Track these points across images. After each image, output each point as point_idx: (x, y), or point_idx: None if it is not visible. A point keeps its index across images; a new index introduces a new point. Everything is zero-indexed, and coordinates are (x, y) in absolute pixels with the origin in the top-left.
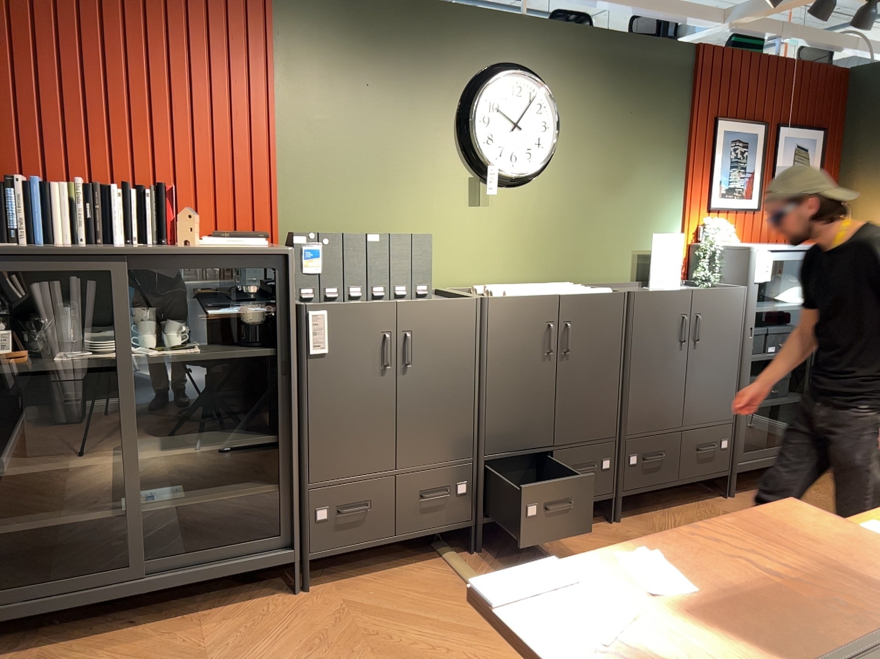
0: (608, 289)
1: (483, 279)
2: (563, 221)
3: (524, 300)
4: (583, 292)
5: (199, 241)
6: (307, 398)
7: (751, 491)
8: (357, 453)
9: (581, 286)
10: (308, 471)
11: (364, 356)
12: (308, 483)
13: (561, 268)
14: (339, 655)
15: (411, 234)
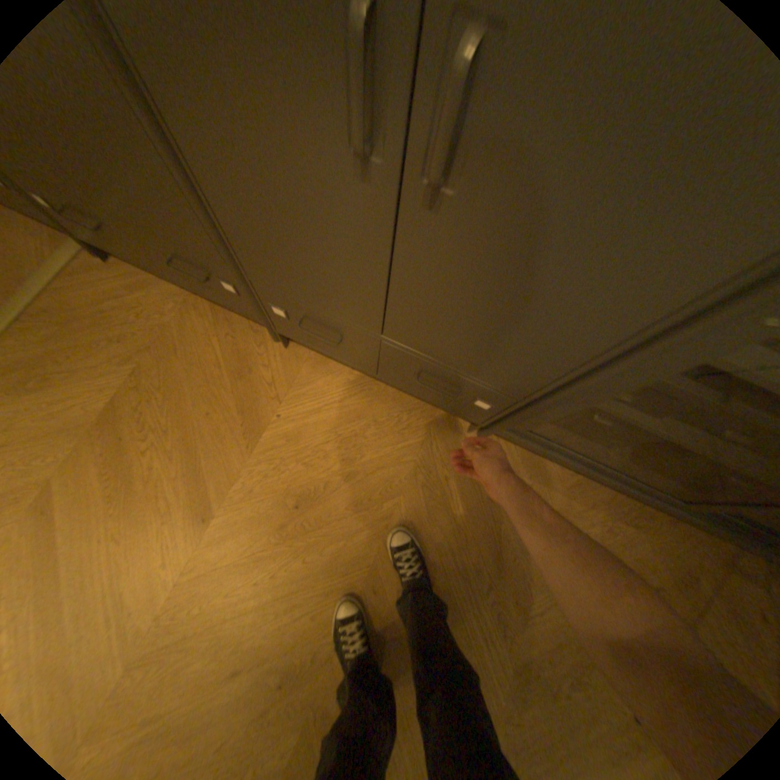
0: None
1: None
2: None
3: None
4: None
5: None
6: None
7: (525, 450)
8: None
9: None
10: None
11: None
12: None
13: None
14: None
15: None
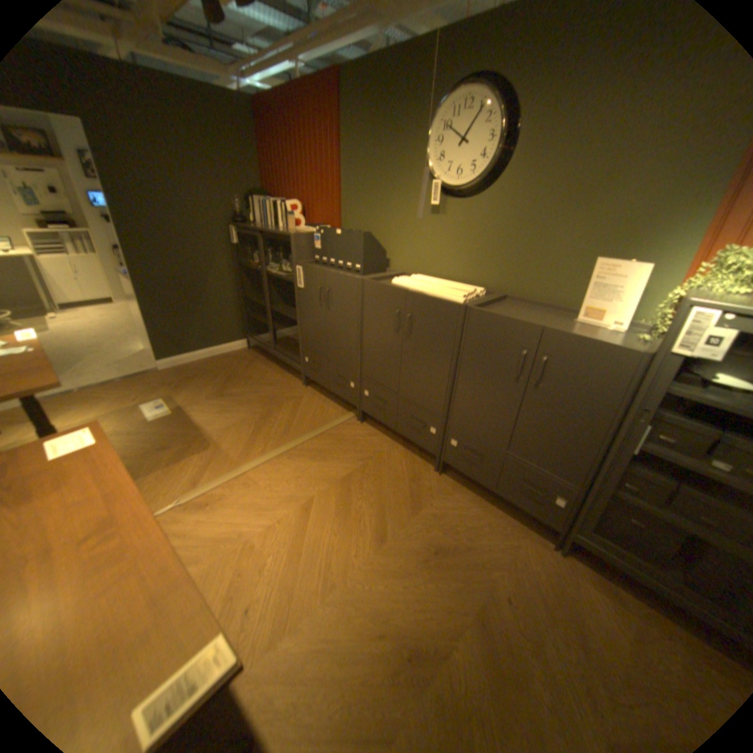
0: (462, 298)
1: (434, 272)
2: (508, 232)
3: (383, 287)
4: (439, 295)
5: (294, 227)
6: (300, 306)
7: (601, 577)
8: (315, 340)
9: (463, 292)
10: (302, 338)
11: (315, 294)
12: (303, 343)
13: (498, 276)
14: (265, 403)
15: (353, 232)
